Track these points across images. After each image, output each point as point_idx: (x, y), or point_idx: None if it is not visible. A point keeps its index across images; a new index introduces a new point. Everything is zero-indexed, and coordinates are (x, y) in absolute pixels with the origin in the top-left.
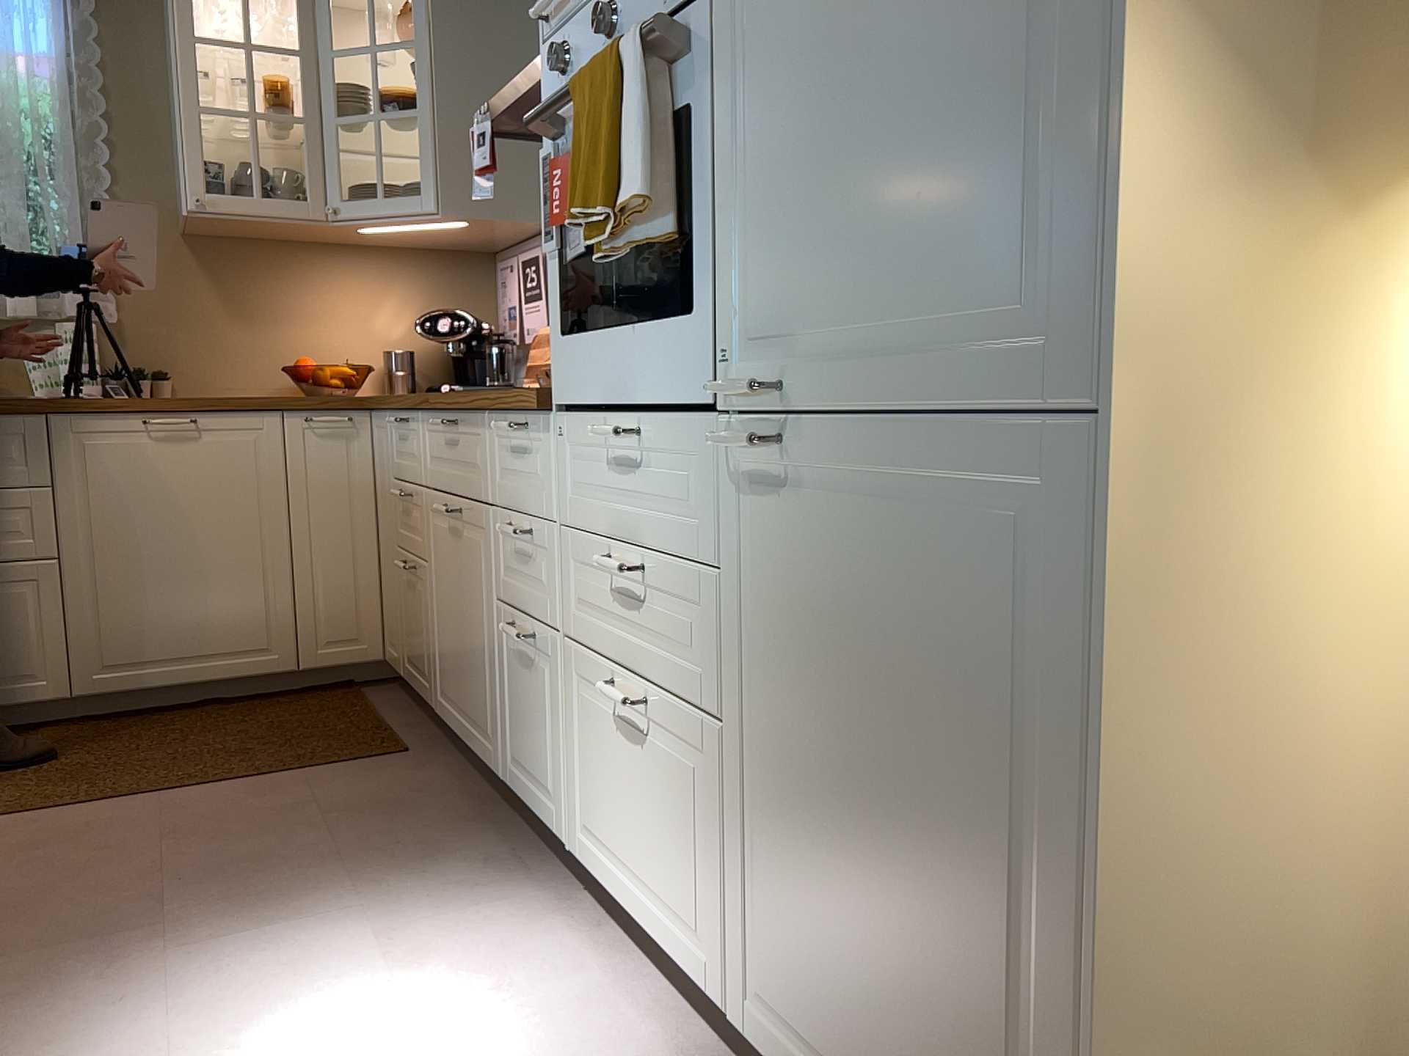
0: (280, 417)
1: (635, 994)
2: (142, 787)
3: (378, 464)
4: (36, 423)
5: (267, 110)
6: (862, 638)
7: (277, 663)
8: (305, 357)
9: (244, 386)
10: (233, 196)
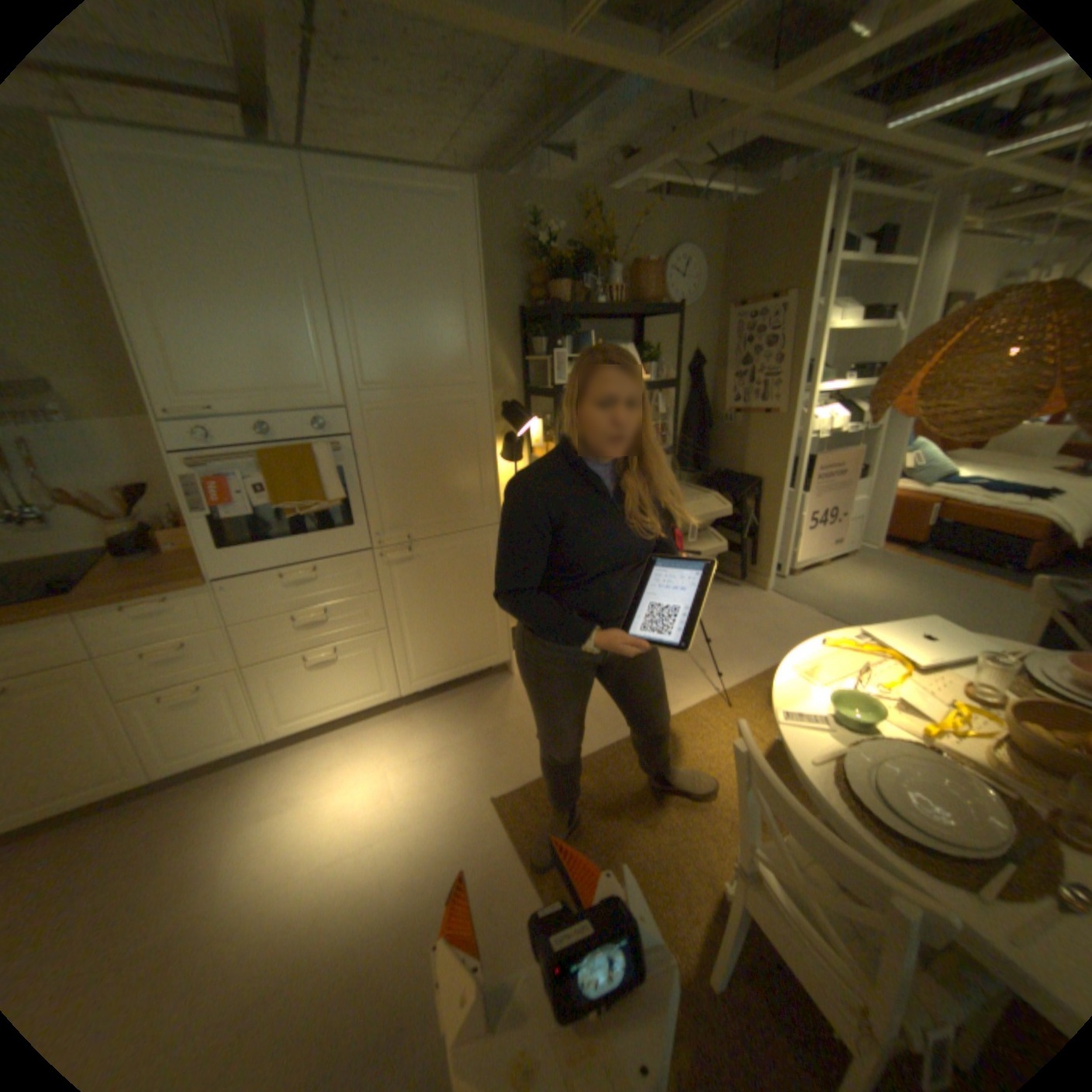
0: None
1: (340, 737)
2: None
3: None
4: None
5: None
6: (439, 580)
7: None
8: None
9: None
10: None
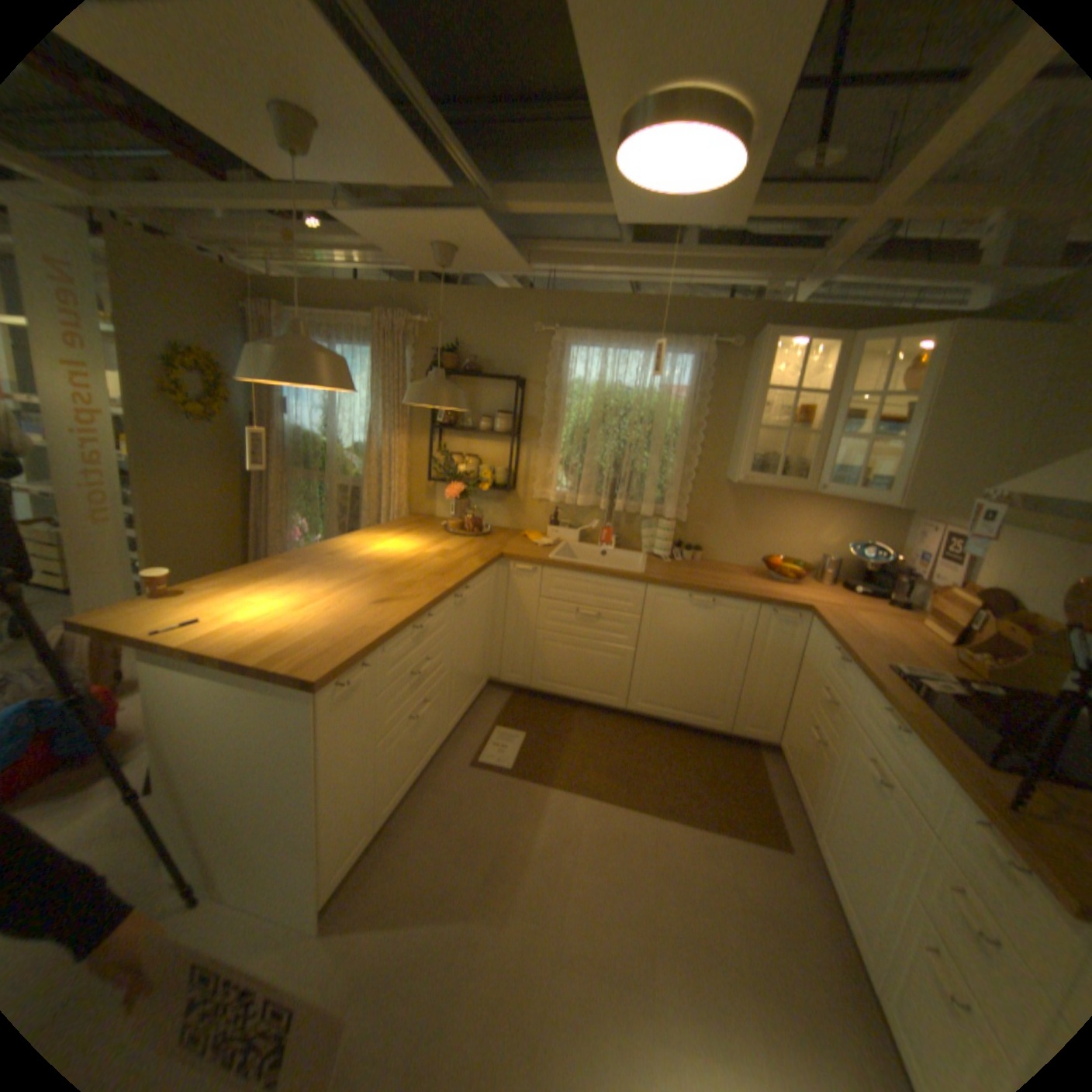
0: (759, 607)
1: None
2: (649, 805)
3: (811, 649)
4: (641, 587)
5: (797, 423)
6: None
7: (721, 728)
8: (774, 550)
9: (737, 559)
10: (764, 475)
